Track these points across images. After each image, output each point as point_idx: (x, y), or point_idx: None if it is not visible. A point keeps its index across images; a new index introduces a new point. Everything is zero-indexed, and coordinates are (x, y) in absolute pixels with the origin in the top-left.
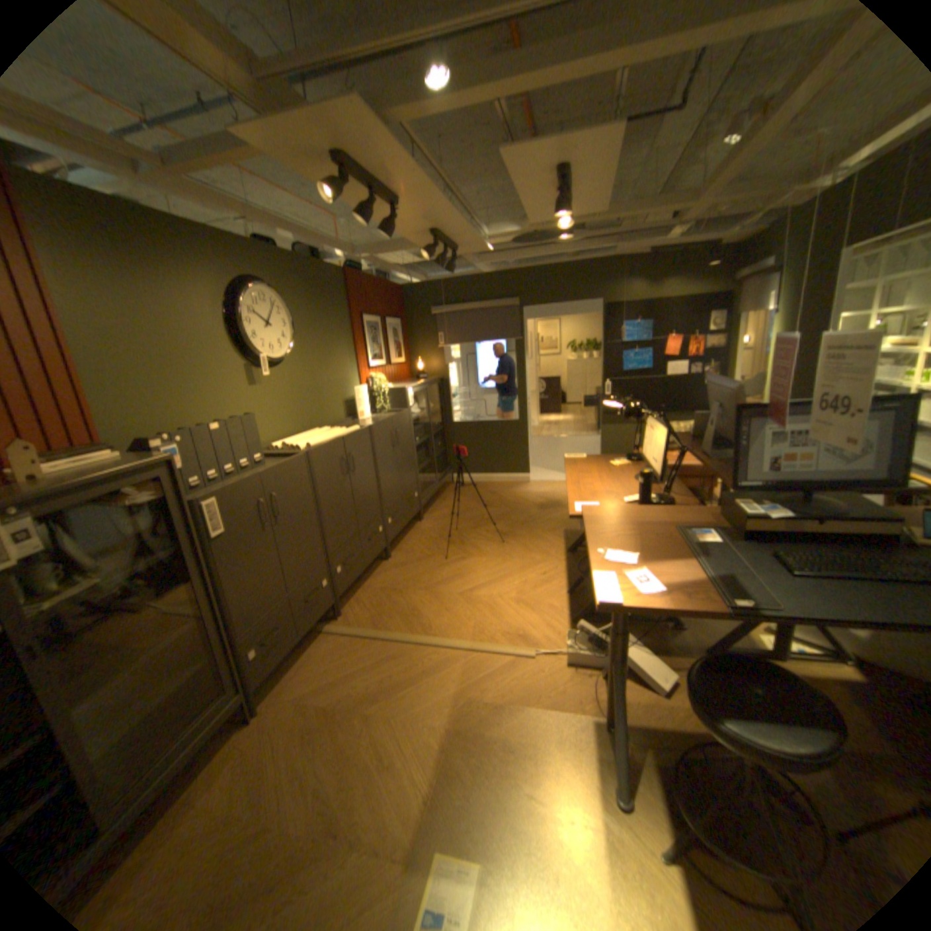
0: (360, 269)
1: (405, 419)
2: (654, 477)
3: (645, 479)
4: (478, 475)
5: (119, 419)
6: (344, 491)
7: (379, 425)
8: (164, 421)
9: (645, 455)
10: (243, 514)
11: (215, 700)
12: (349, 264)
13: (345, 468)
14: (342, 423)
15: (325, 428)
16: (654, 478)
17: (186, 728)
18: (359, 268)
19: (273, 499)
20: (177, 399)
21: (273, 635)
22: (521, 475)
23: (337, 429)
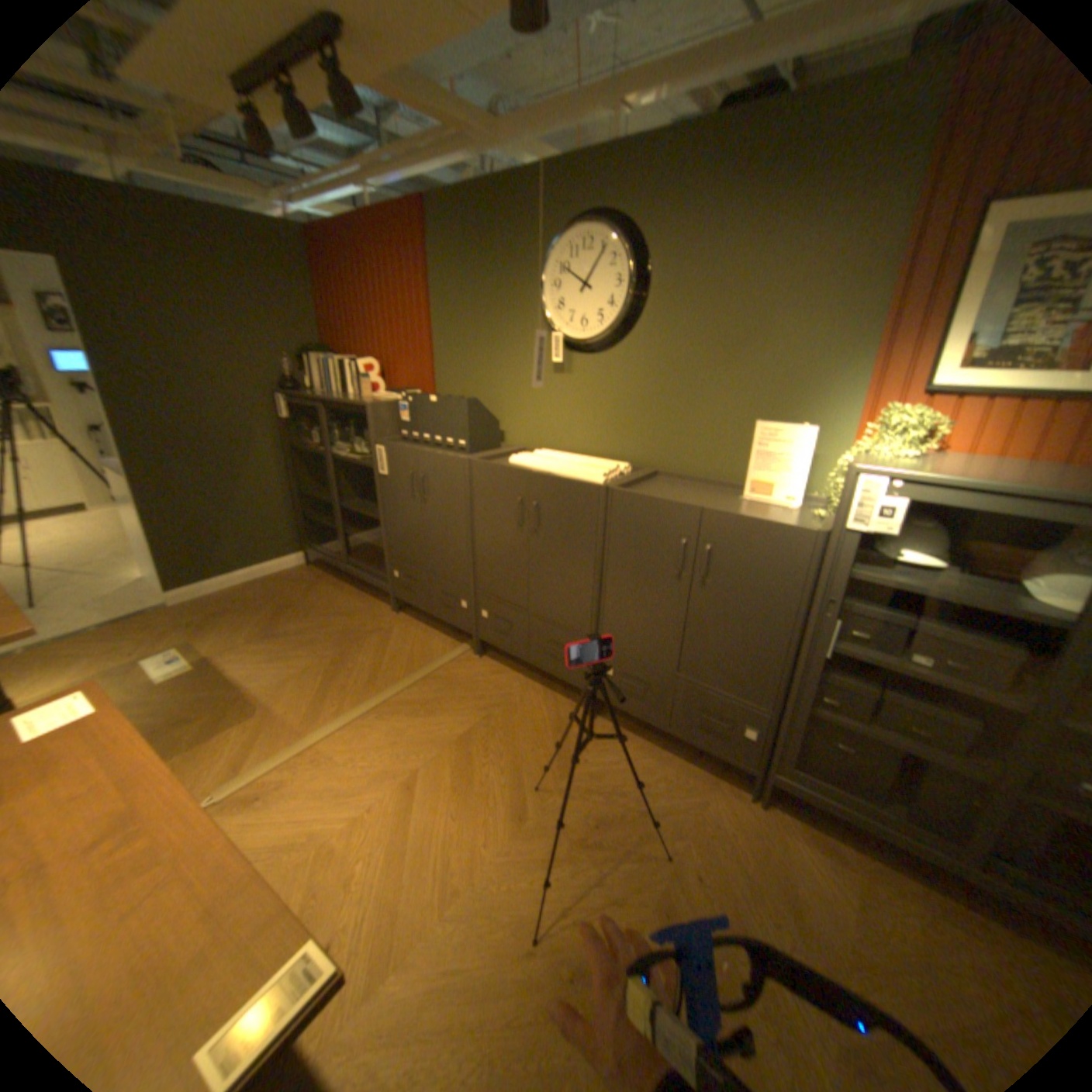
0: None
1: (784, 544)
2: None
3: None
4: None
5: (447, 379)
6: (514, 542)
7: (641, 499)
8: (471, 389)
9: None
10: (400, 474)
11: (384, 575)
12: None
13: (522, 515)
14: (708, 483)
15: (609, 464)
16: None
17: (371, 569)
18: None
19: (423, 480)
20: (482, 373)
21: (410, 581)
22: None
23: (603, 470)
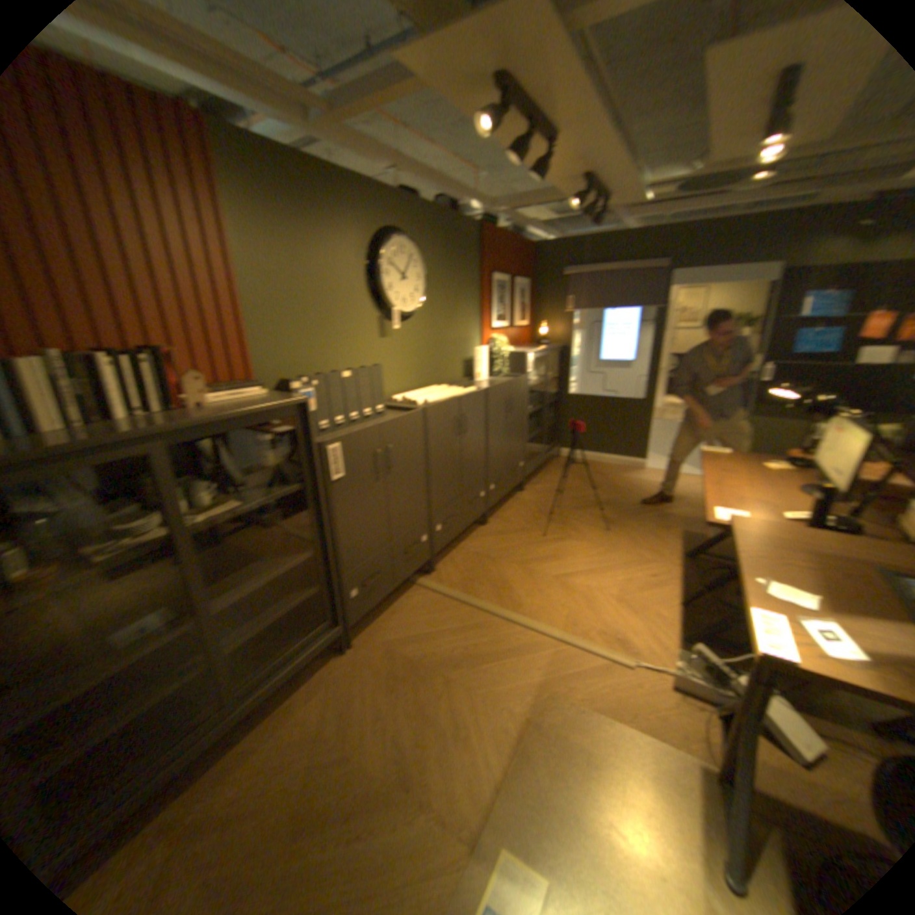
0: (495, 224)
1: (521, 385)
2: (840, 494)
3: (826, 495)
4: (586, 453)
5: (268, 360)
6: (452, 452)
7: (495, 389)
8: (303, 365)
9: (820, 462)
10: (360, 463)
11: (318, 628)
12: (484, 219)
13: (456, 430)
14: (458, 384)
15: (441, 387)
16: (840, 495)
17: (293, 648)
18: (494, 223)
19: (387, 452)
20: (316, 346)
21: (372, 579)
22: (636, 460)
23: (453, 389)
